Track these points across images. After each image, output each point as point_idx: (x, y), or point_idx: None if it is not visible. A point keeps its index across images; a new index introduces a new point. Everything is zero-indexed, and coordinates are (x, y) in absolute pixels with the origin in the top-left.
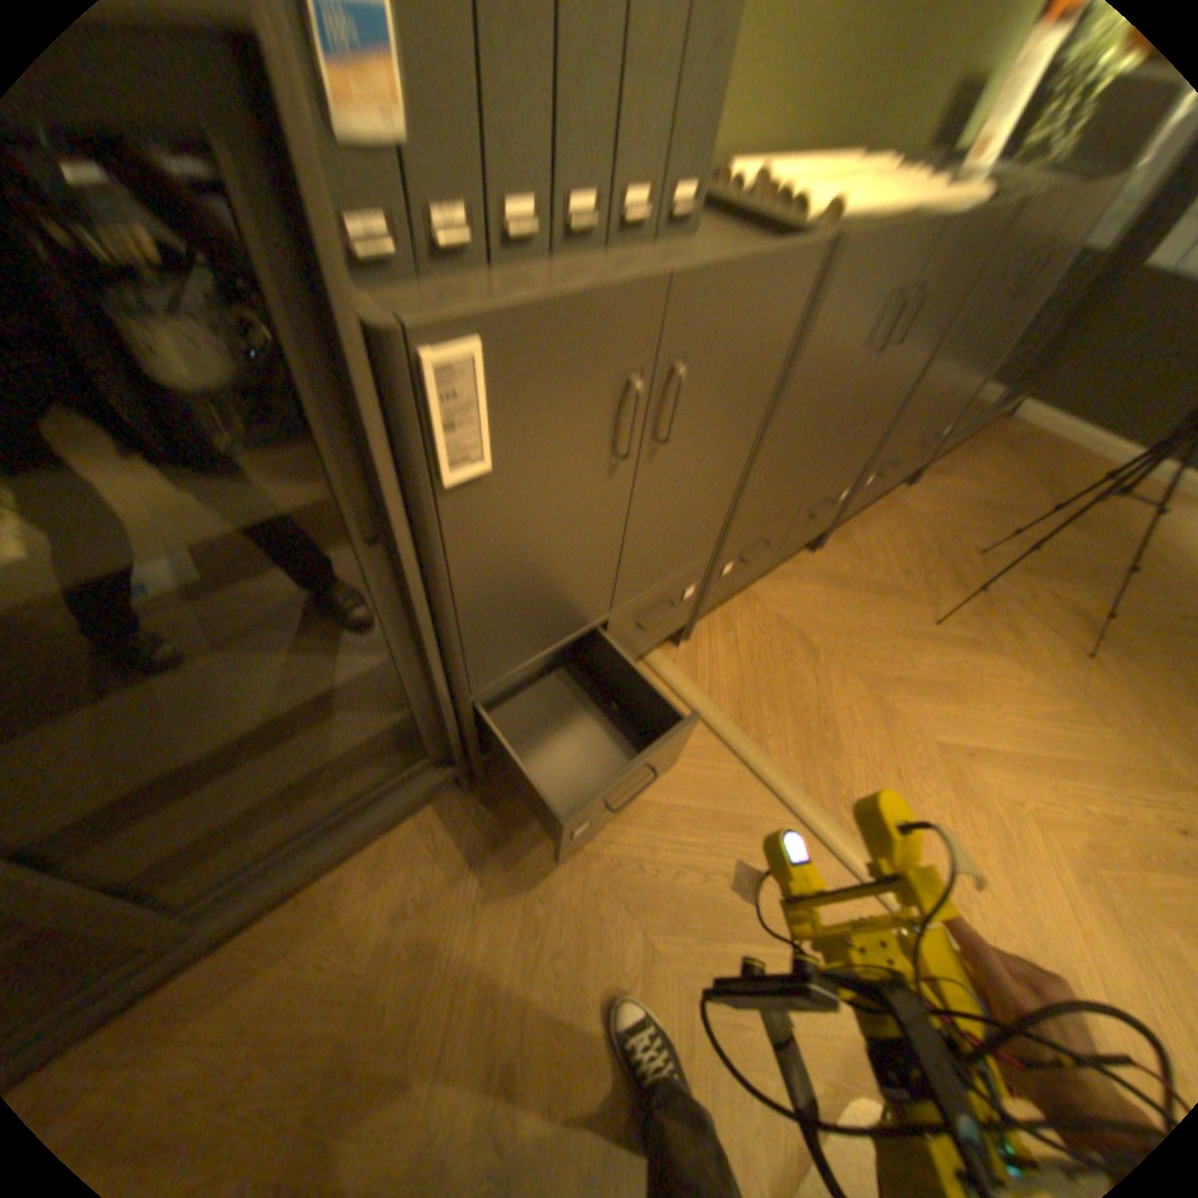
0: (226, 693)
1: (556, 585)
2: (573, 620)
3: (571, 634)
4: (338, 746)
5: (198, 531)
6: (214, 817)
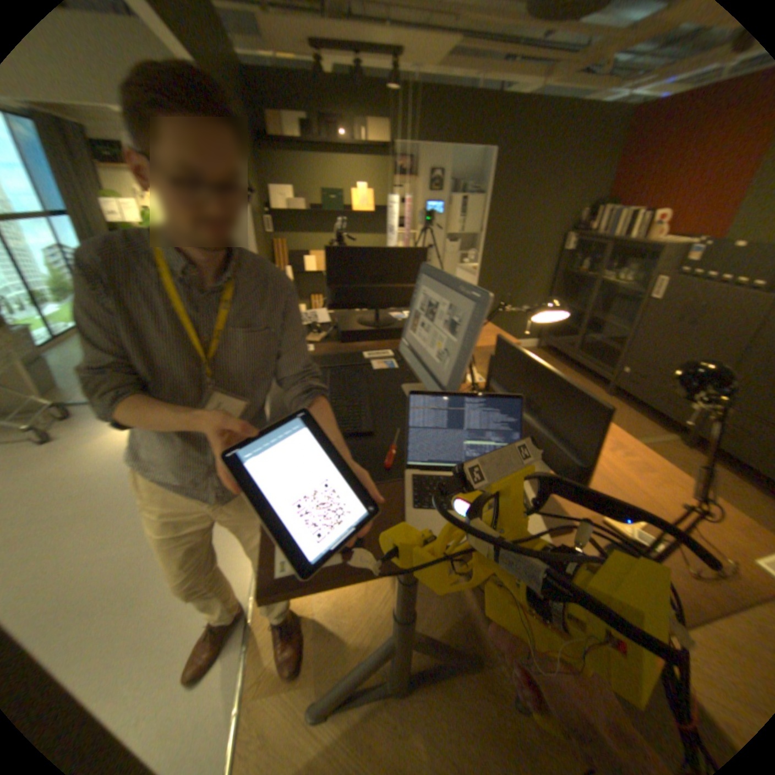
0: (618, 322)
1: (658, 342)
2: (656, 361)
3: (654, 366)
4: (612, 345)
5: (634, 290)
6: (597, 338)
